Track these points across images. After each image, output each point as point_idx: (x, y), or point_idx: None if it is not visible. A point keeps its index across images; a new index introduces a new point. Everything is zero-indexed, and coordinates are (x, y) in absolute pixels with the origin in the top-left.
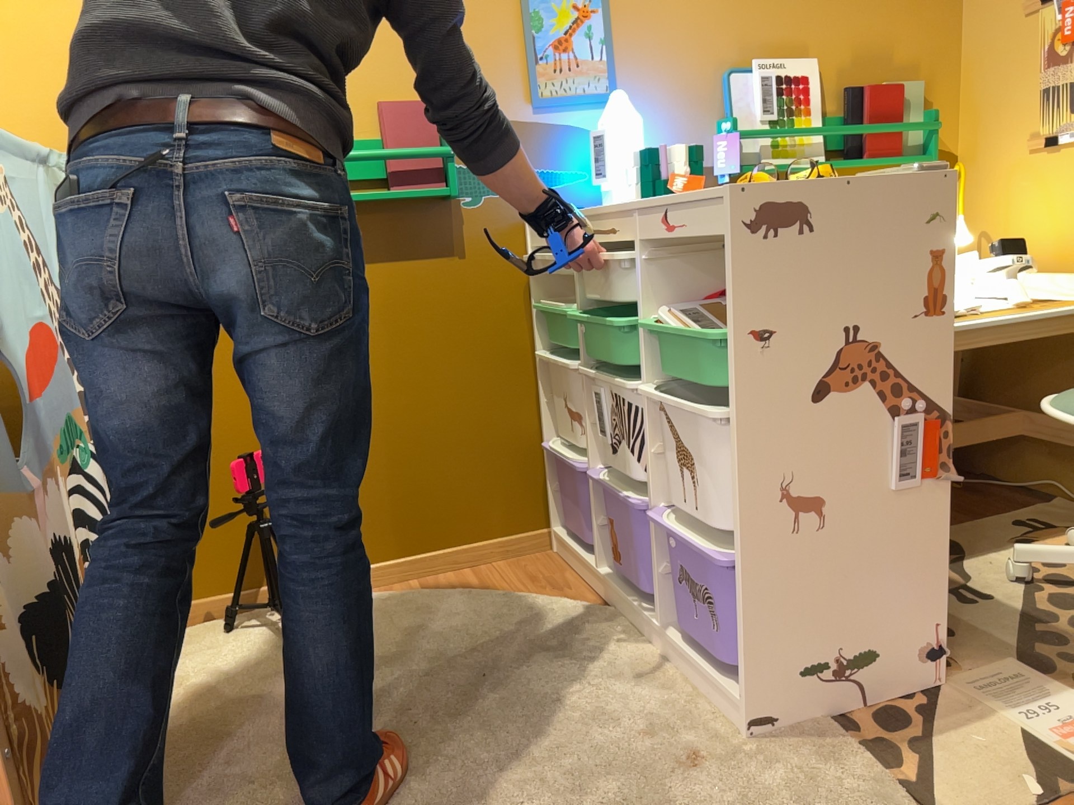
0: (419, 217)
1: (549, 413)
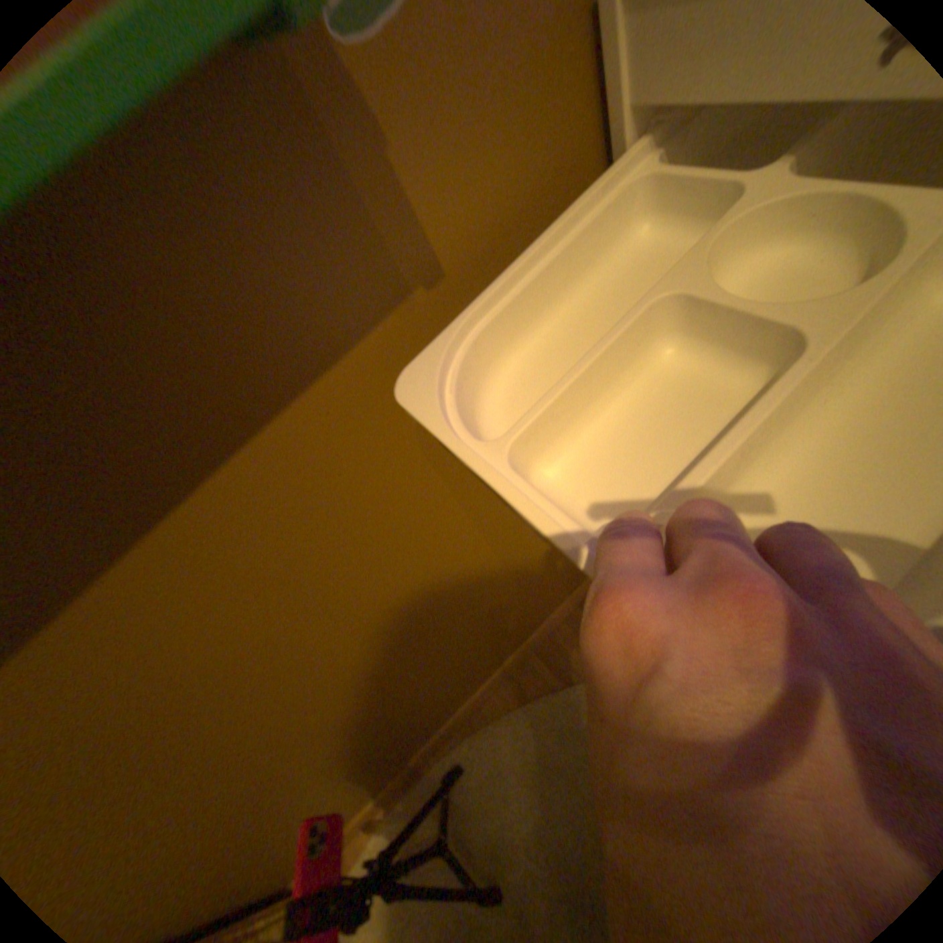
0: (200, 246)
1: None
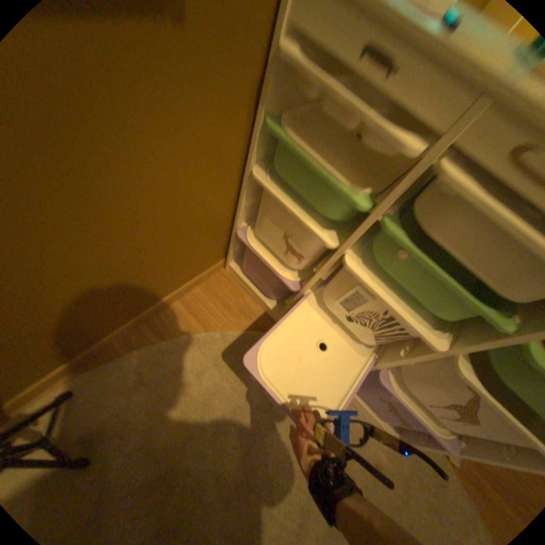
0: None
1: (245, 209)
